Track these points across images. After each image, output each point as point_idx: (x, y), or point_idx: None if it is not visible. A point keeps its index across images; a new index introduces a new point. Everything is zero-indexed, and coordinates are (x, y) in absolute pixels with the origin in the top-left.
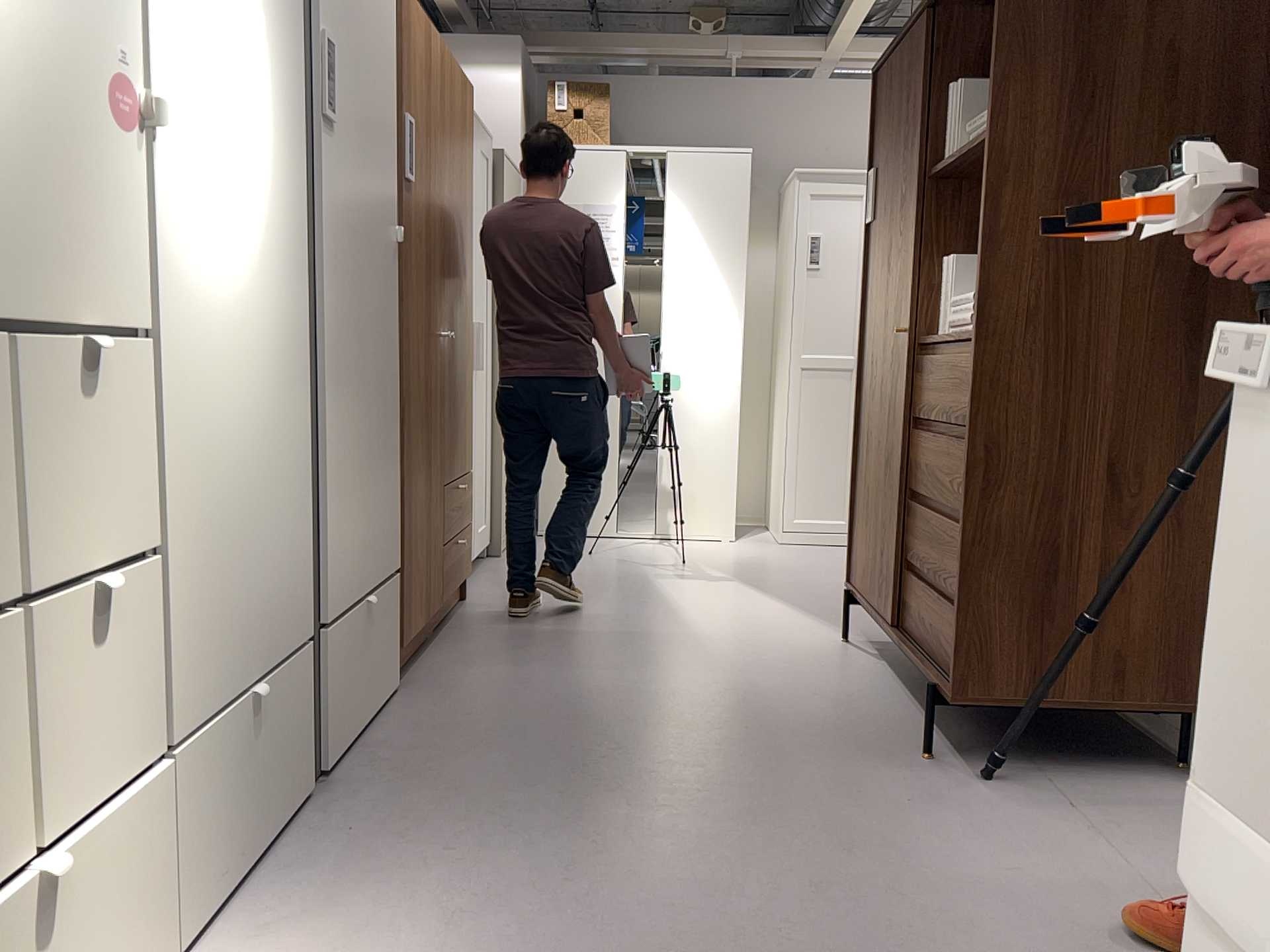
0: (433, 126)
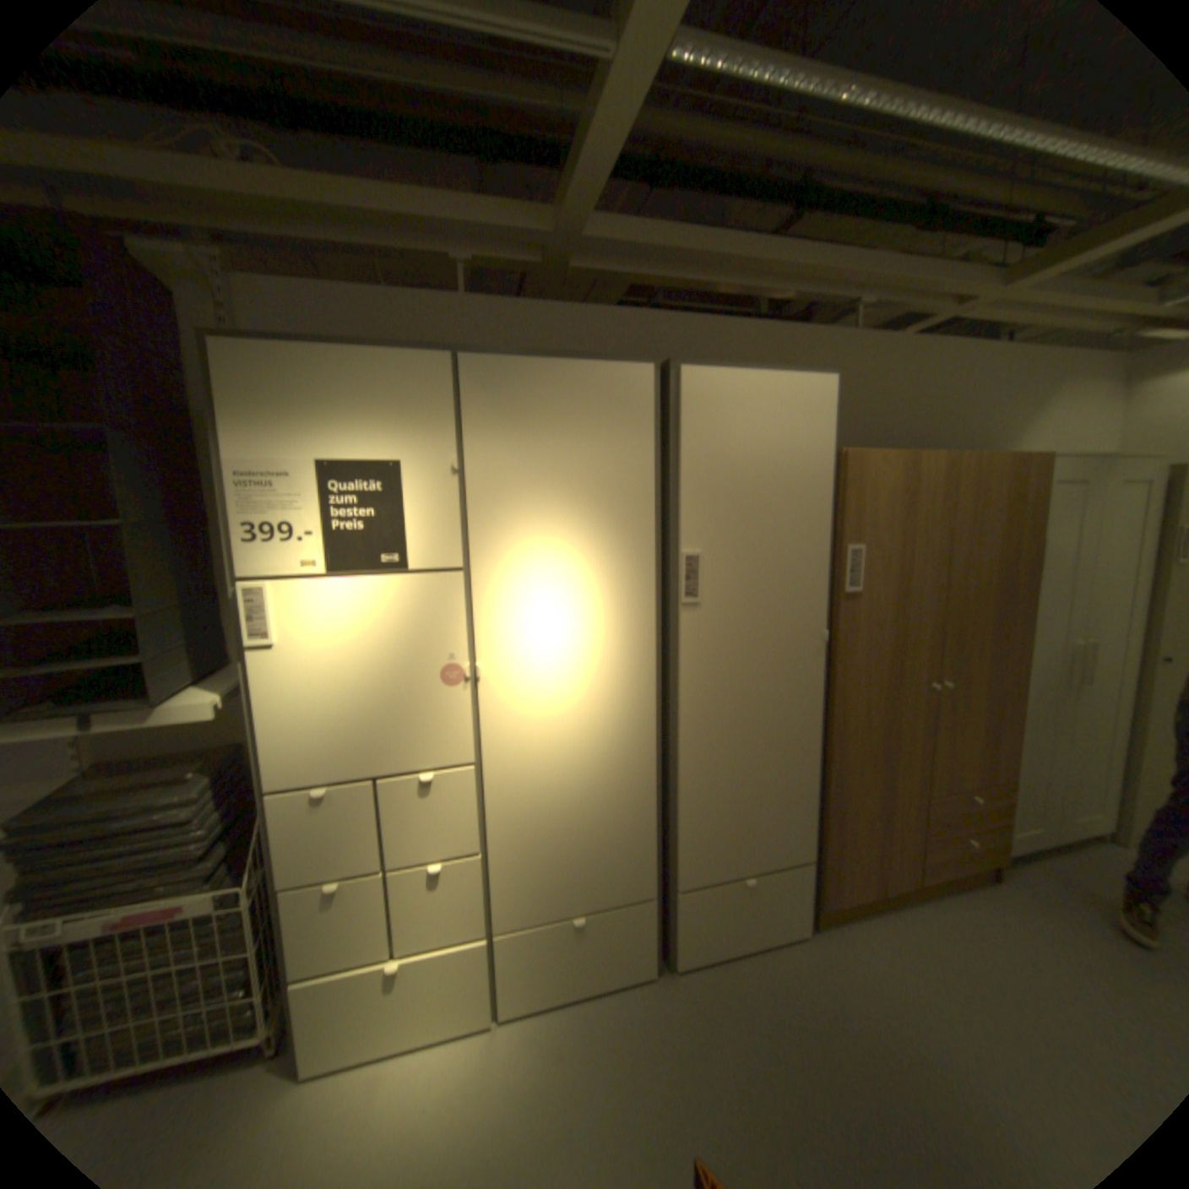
0: (920, 531)
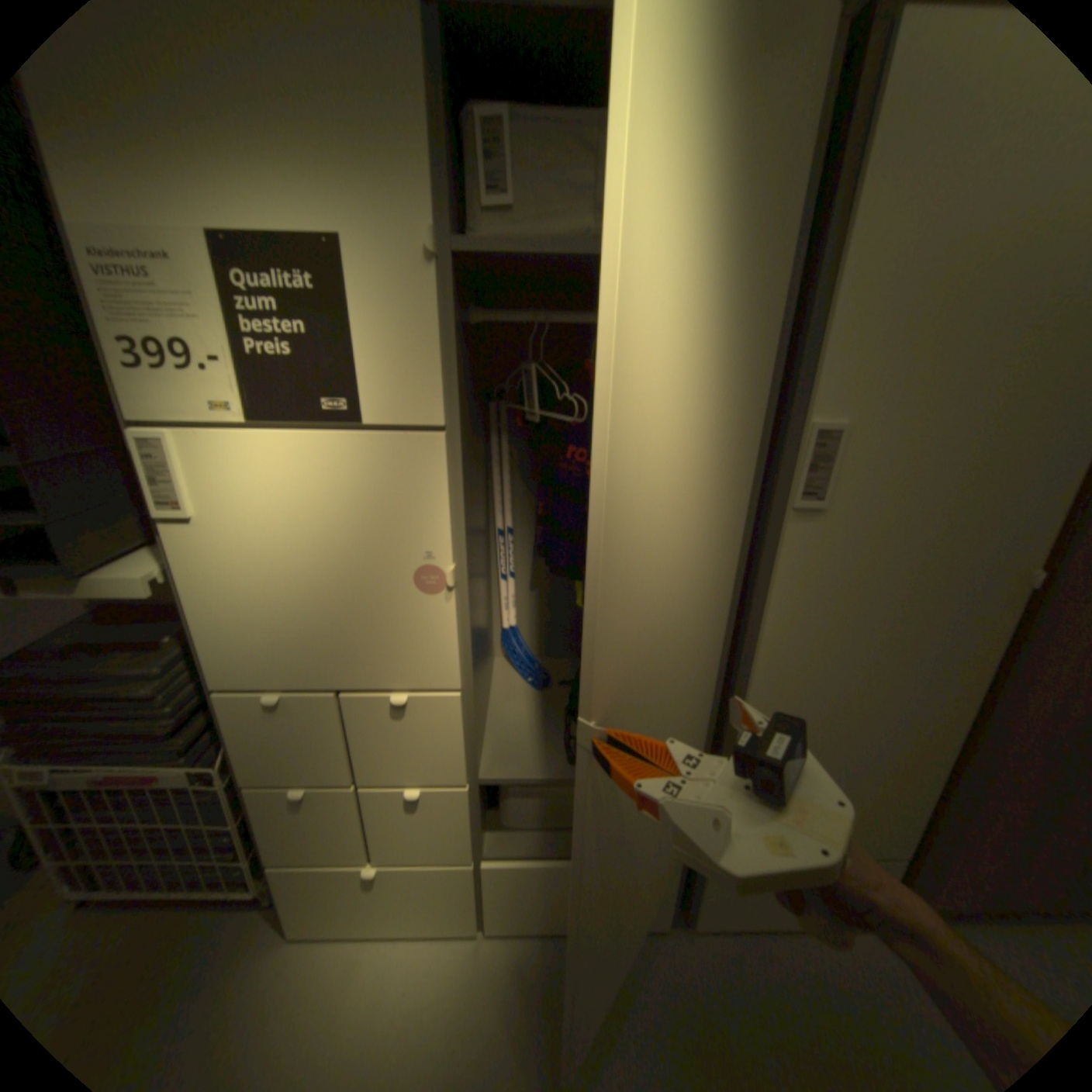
0: None
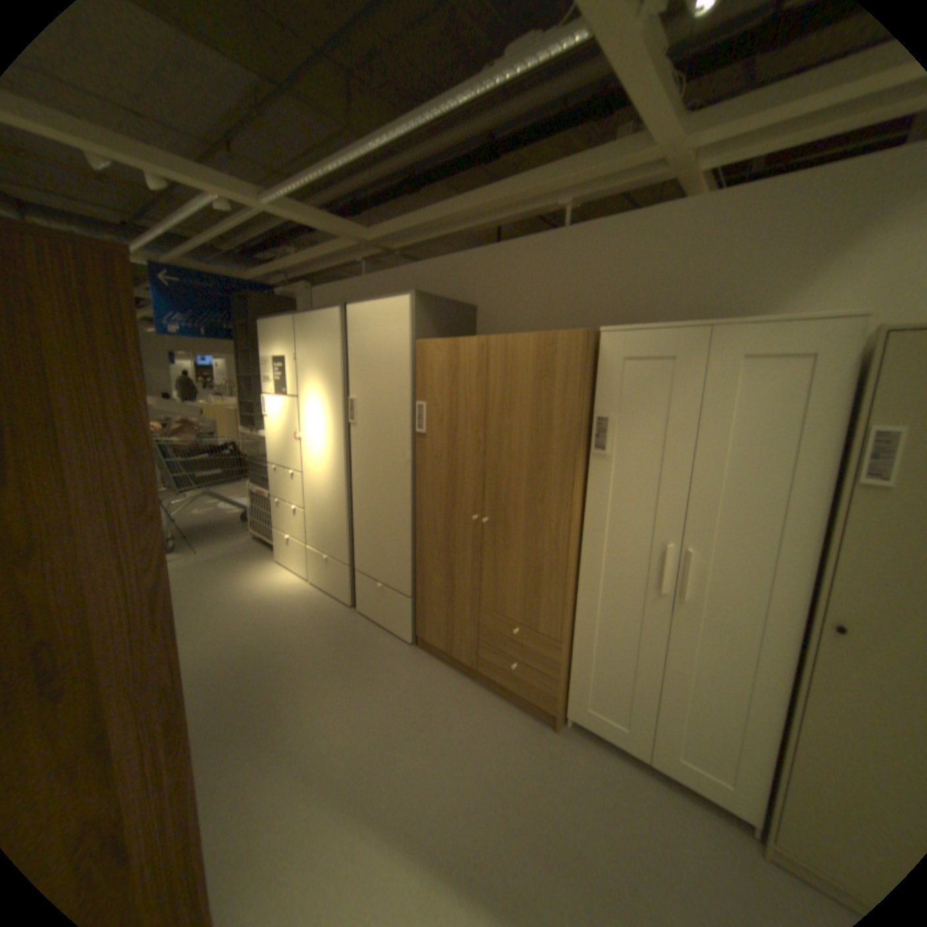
0: (461, 397)
